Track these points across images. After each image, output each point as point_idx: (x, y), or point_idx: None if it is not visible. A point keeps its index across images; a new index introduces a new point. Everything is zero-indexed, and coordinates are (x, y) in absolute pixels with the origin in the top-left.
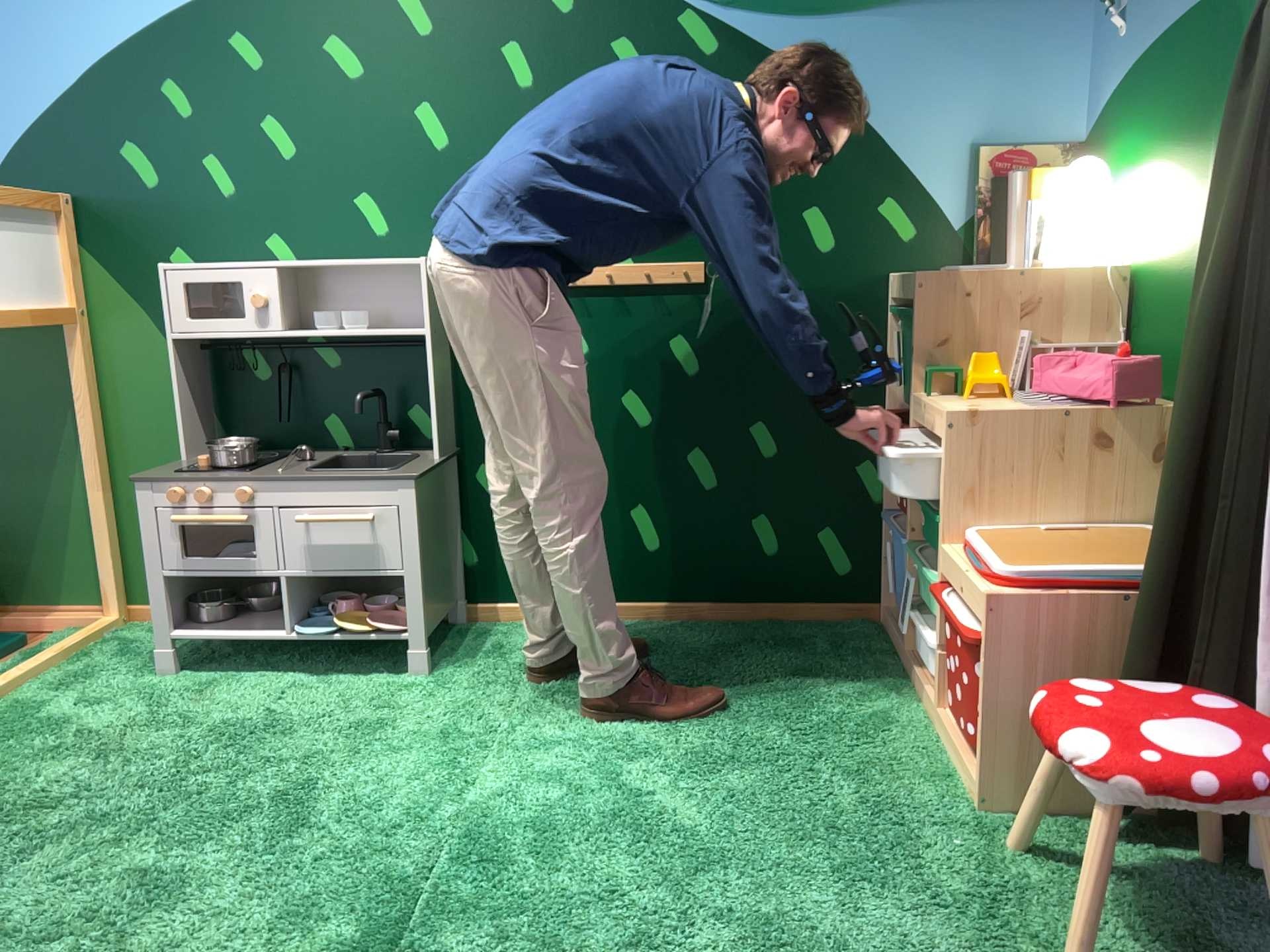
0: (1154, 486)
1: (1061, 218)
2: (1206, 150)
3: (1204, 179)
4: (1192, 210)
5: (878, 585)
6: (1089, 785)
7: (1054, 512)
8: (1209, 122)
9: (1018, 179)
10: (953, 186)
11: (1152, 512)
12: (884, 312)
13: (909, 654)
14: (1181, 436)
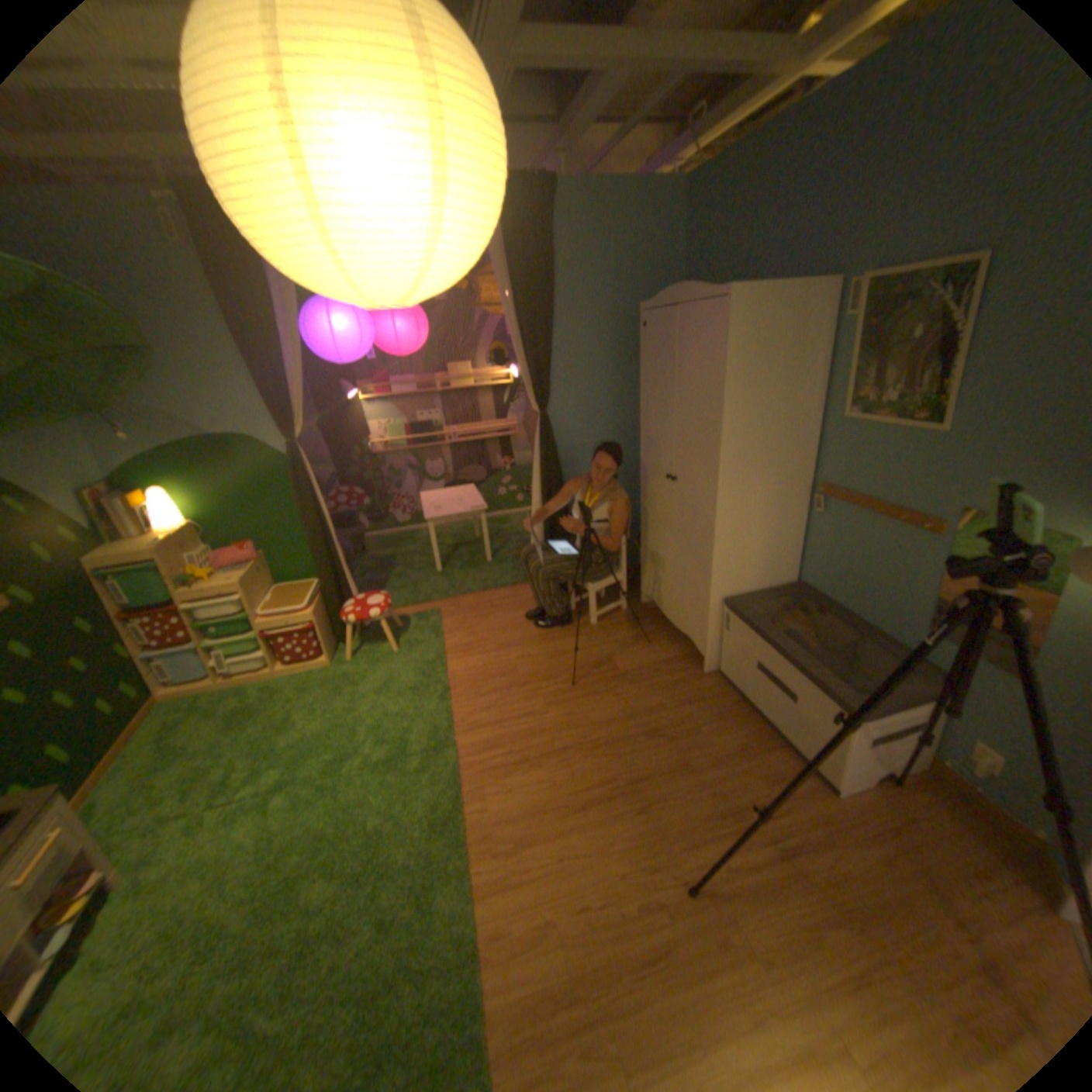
0: (266, 576)
1: (150, 512)
2: (225, 481)
3: (228, 489)
4: (224, 499)
5: (146, 691)
6: (378, 619)
7: (260, 597)
8: (222, 473)
9: (108, 502)
10: (76, 512)
11: (269, 584)
12: (86, 578)
13: (217, 684)
14: (315, 553)
